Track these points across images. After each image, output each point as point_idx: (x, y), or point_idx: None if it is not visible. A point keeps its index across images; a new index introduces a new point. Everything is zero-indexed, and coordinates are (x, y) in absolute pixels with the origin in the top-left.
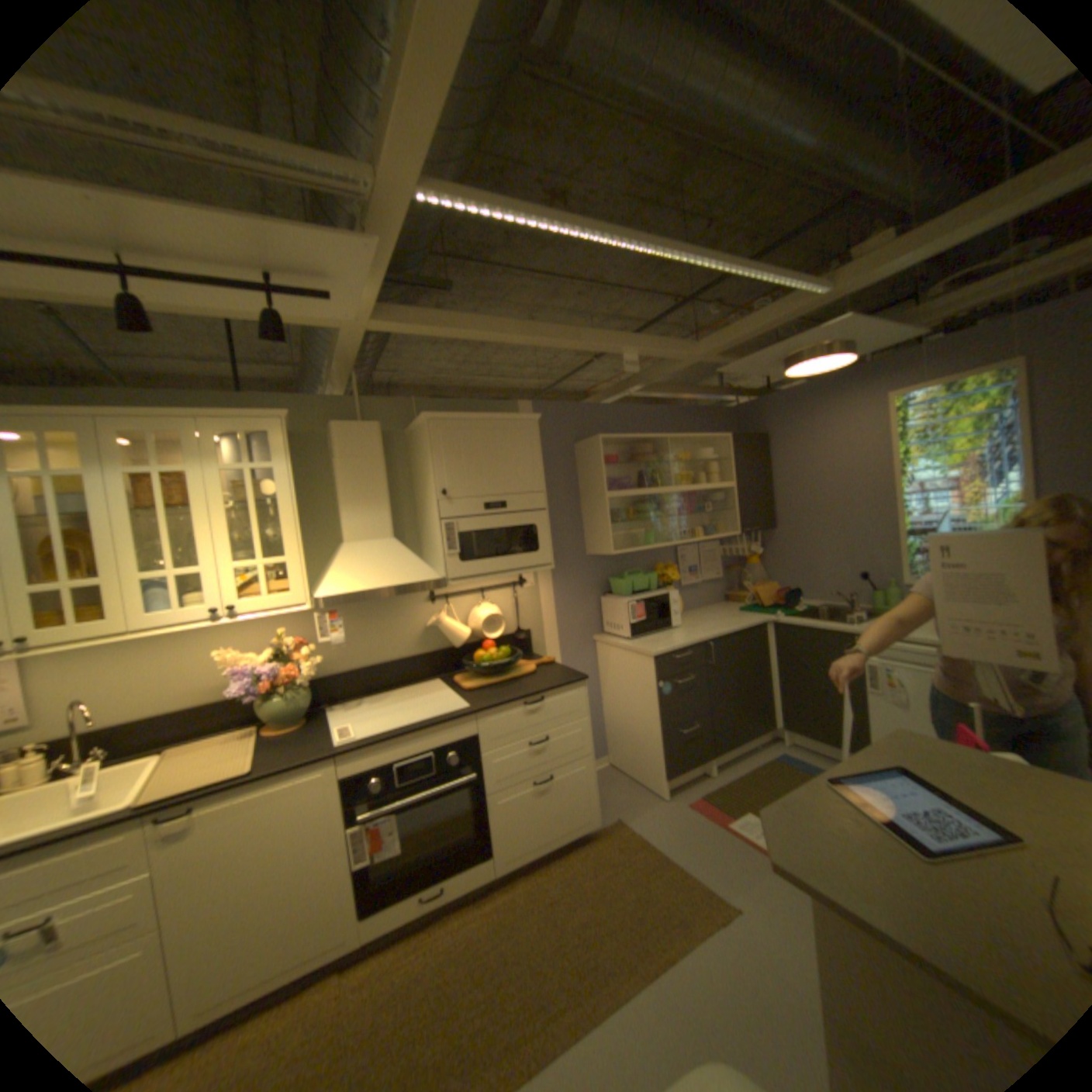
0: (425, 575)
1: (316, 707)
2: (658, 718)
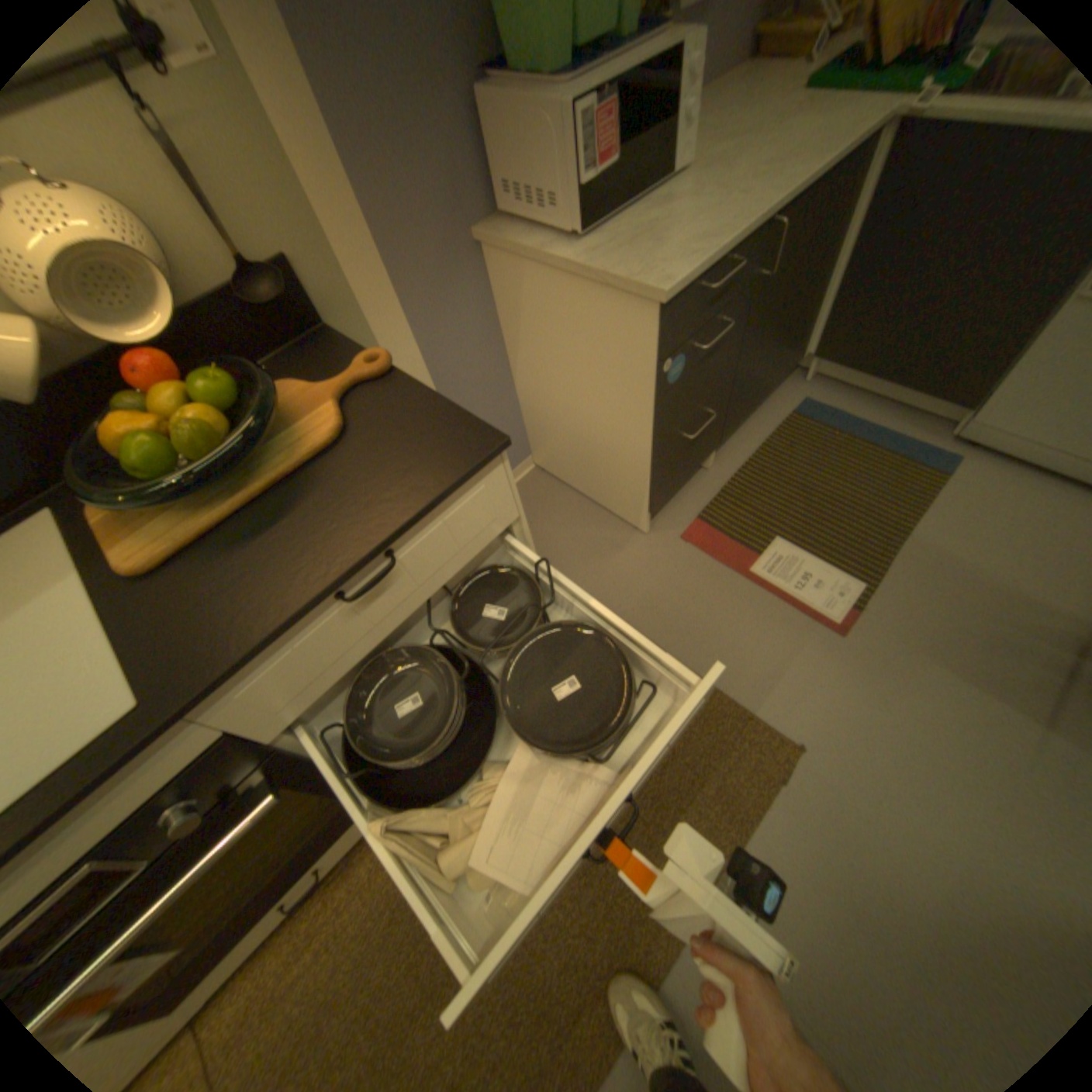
0: None
1: None
2: (646, 427)
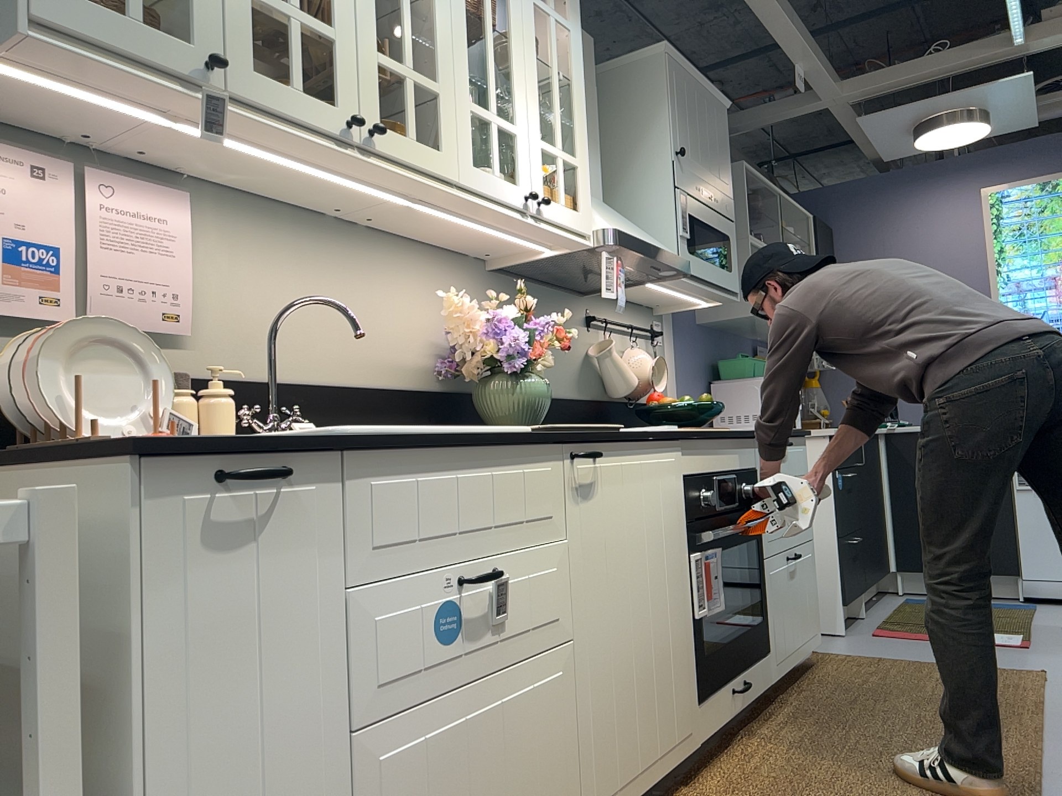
0: (671, 251)
1: None
2: (832, 518)
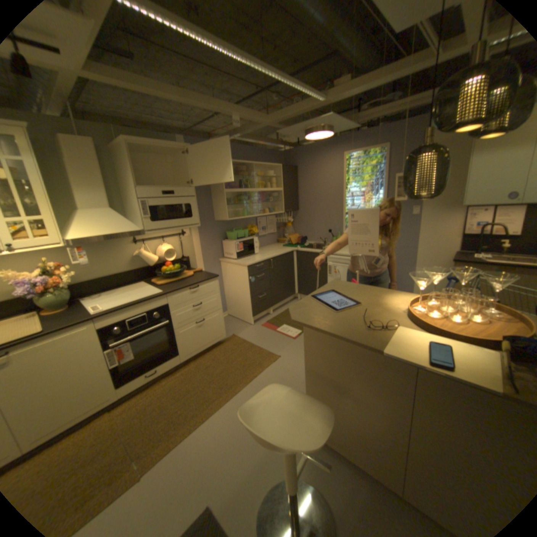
0: (131, 228)
1: (72, 299)
2: (249, 291)
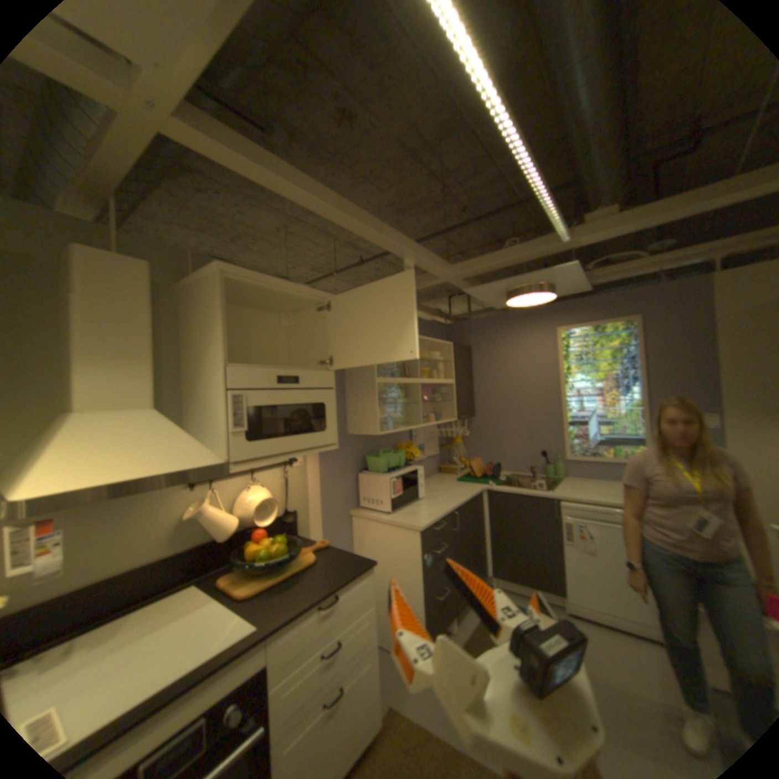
0: (202, 458)
1: None
2: (421, 589)
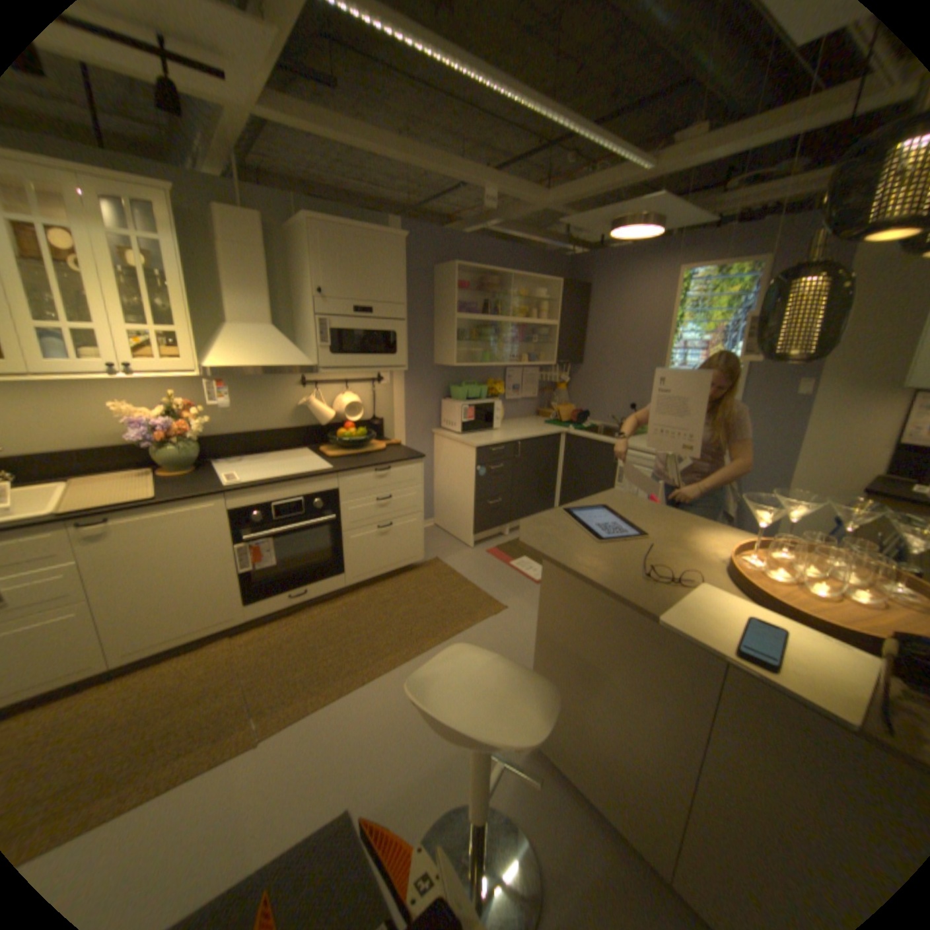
0: (299, 360)
1: (202, 459)
2: (472, 491)
